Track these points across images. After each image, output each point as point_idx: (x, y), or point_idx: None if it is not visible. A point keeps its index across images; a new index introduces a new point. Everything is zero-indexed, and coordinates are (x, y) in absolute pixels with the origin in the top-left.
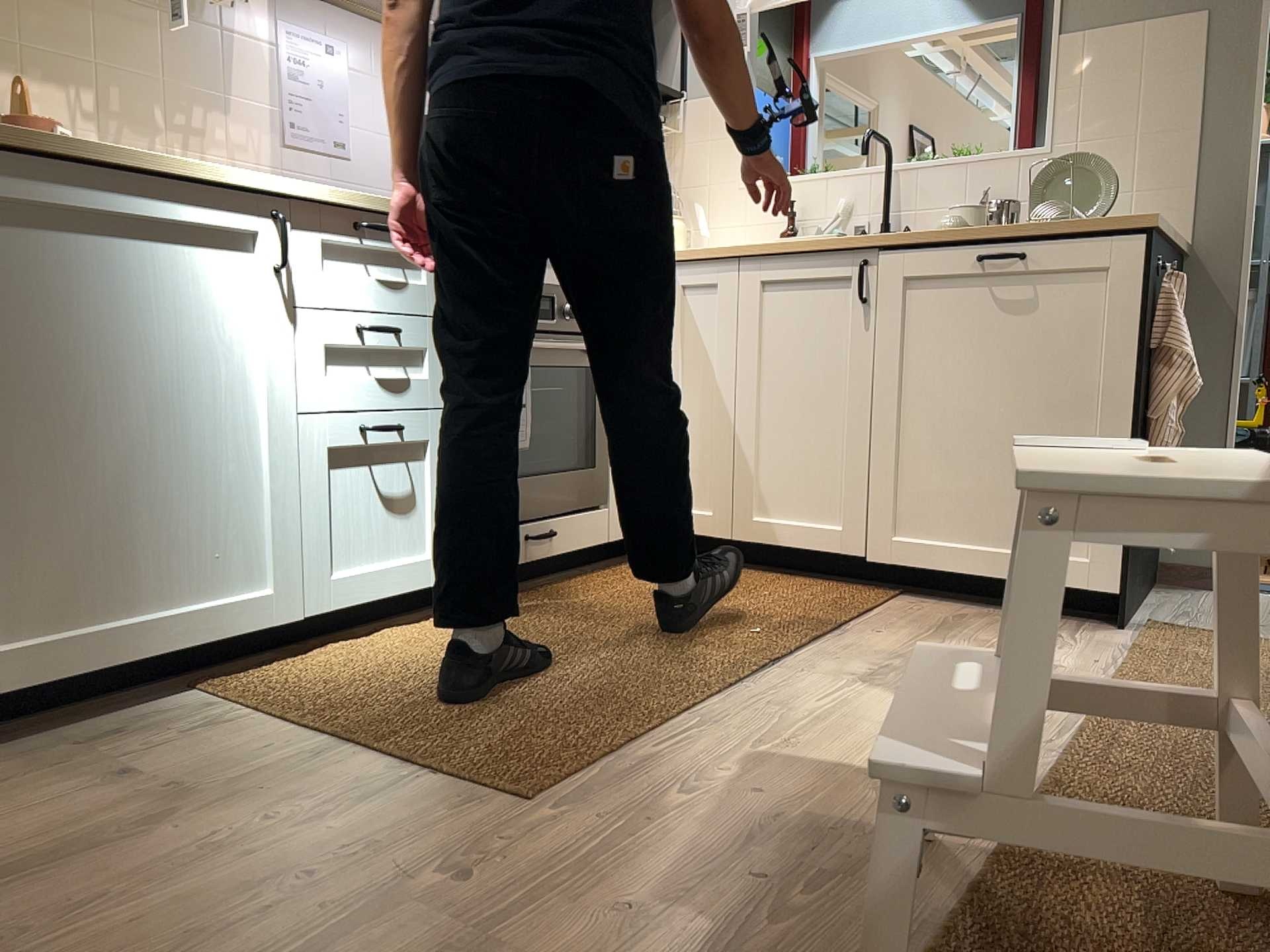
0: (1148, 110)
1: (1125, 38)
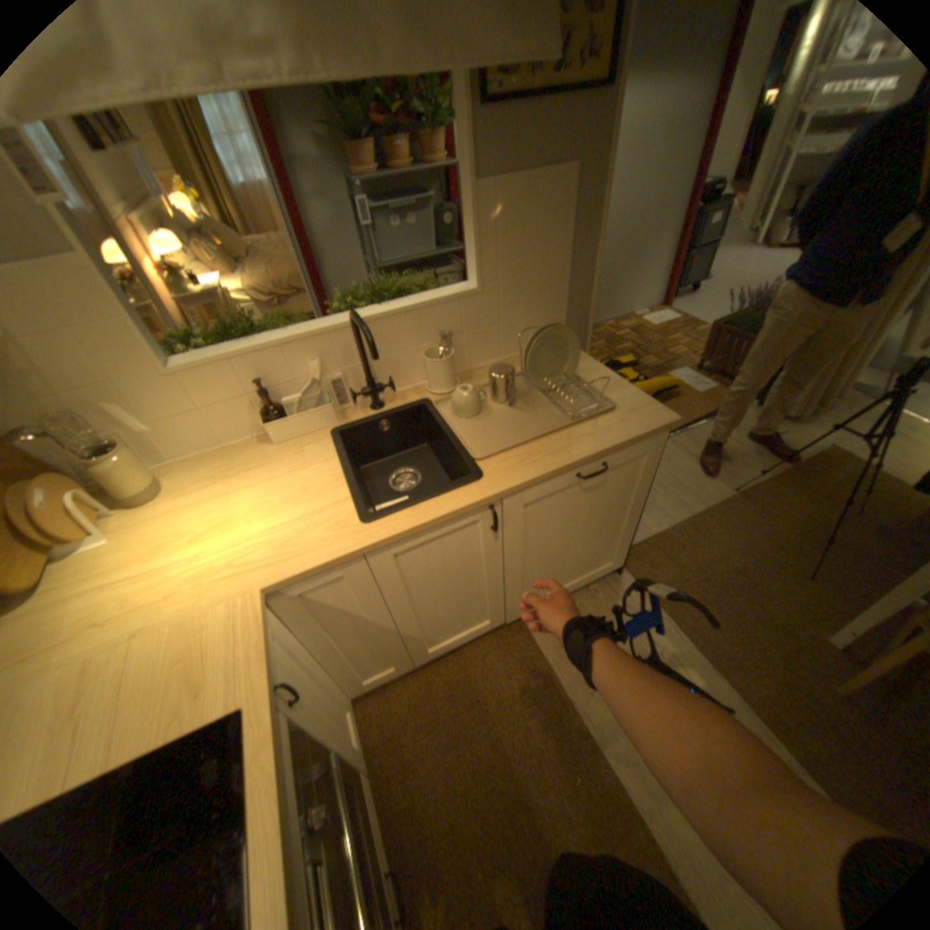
0: (543, 247)
1: (528, 181)
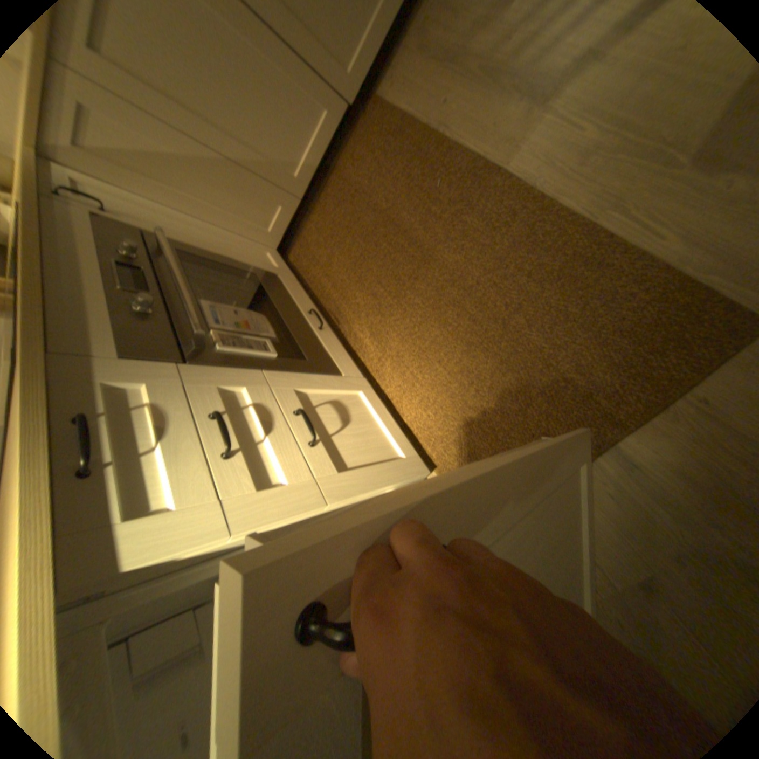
0: None
1: None
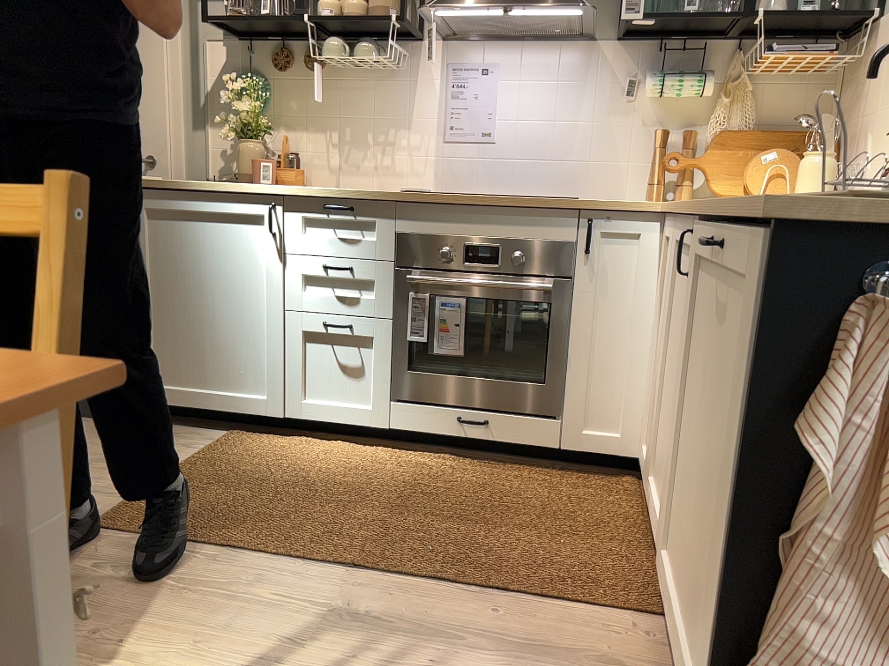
0: None
1: None
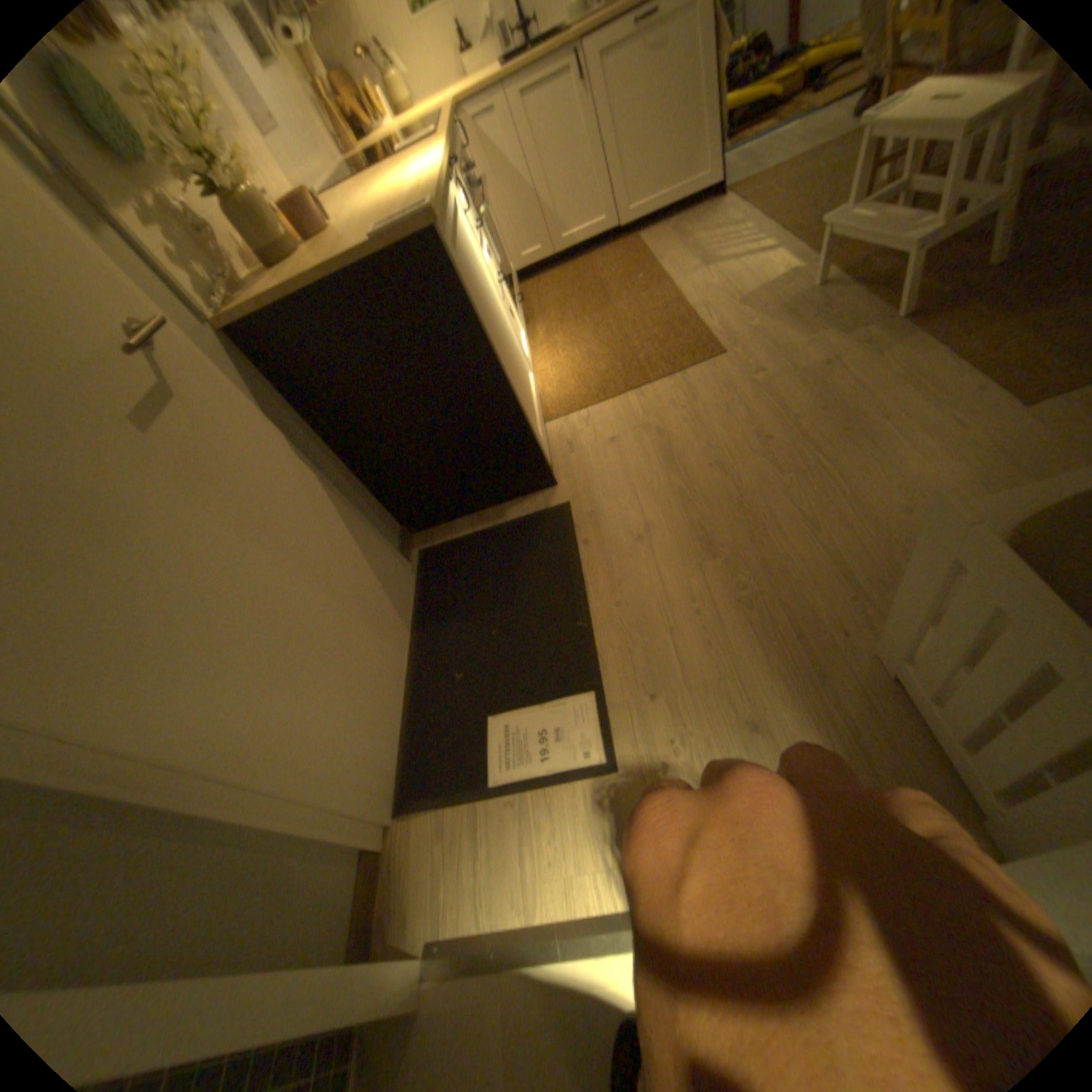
0: None
1: None
